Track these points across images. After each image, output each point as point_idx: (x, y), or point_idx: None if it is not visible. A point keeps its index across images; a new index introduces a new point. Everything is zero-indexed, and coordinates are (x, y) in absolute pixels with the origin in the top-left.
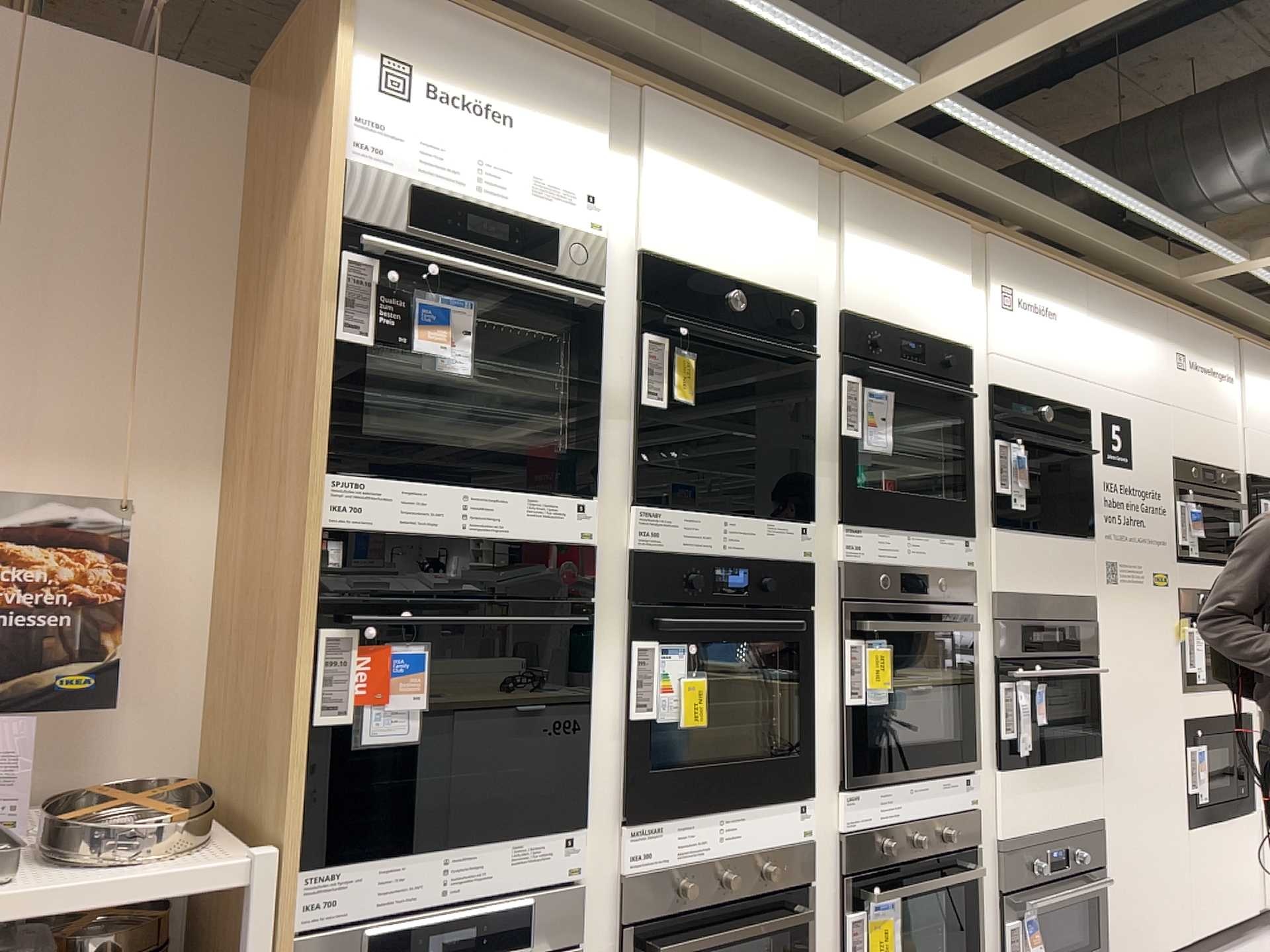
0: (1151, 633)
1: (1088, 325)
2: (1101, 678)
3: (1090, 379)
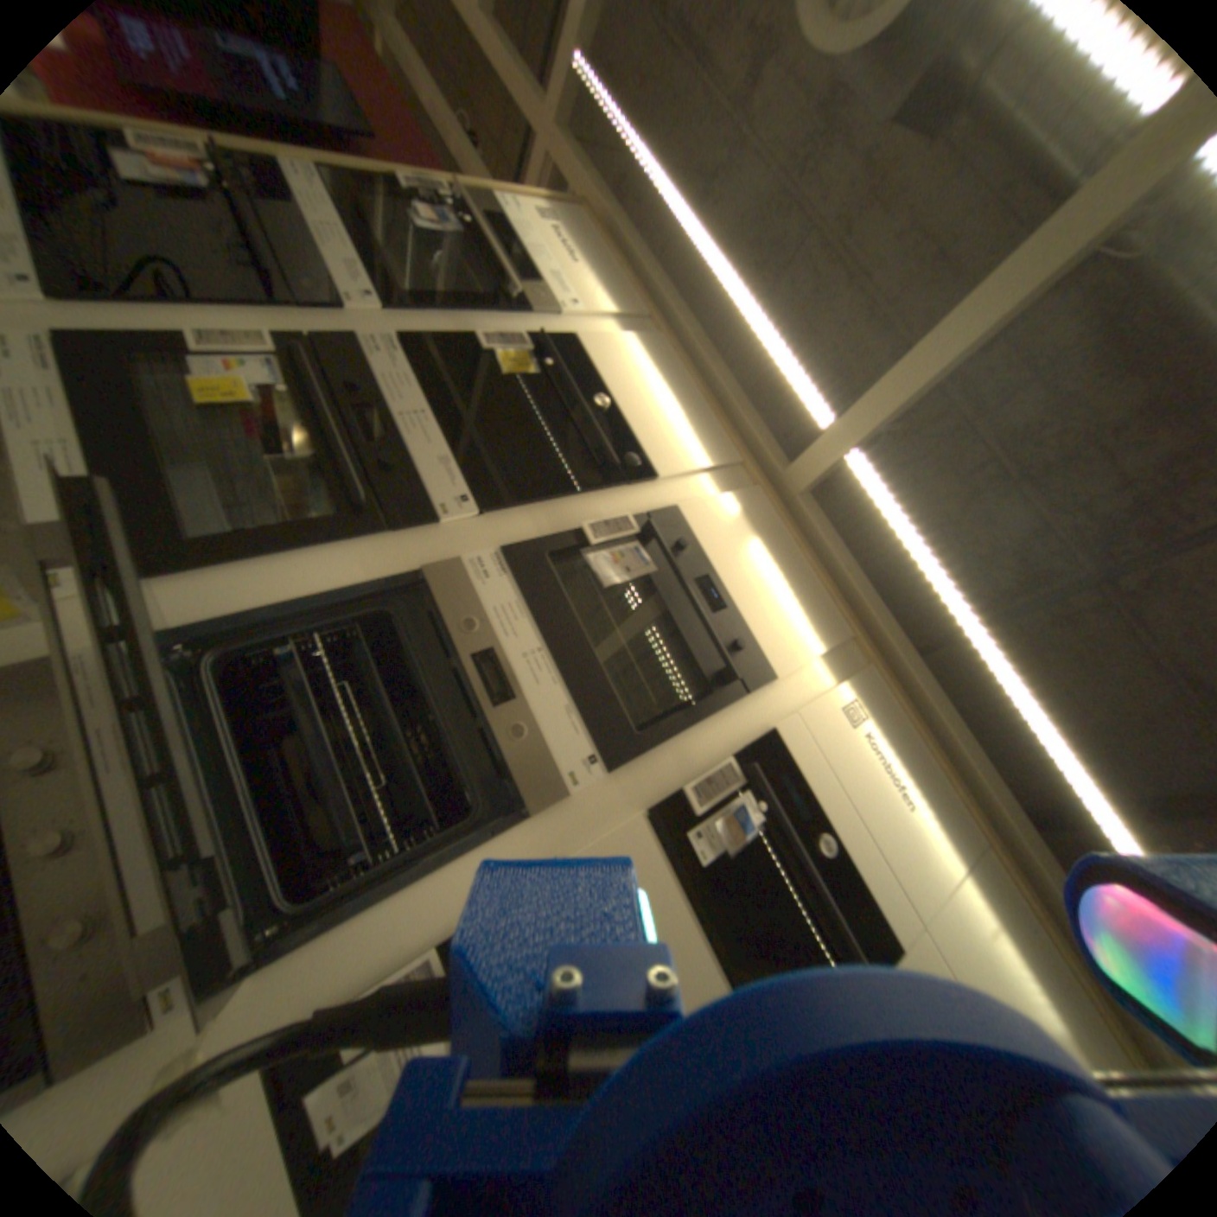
0: None
1: (966, 888)
2: None
3: (932, 934)
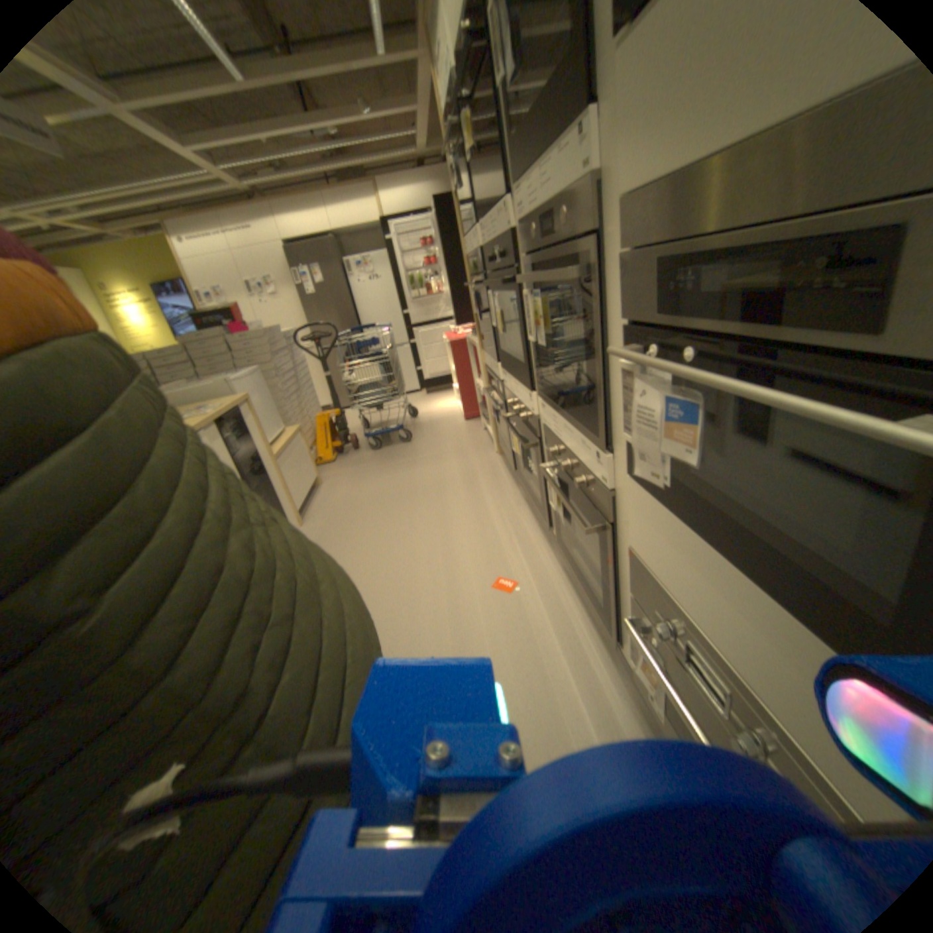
0: None
1: None
2: None
3: None
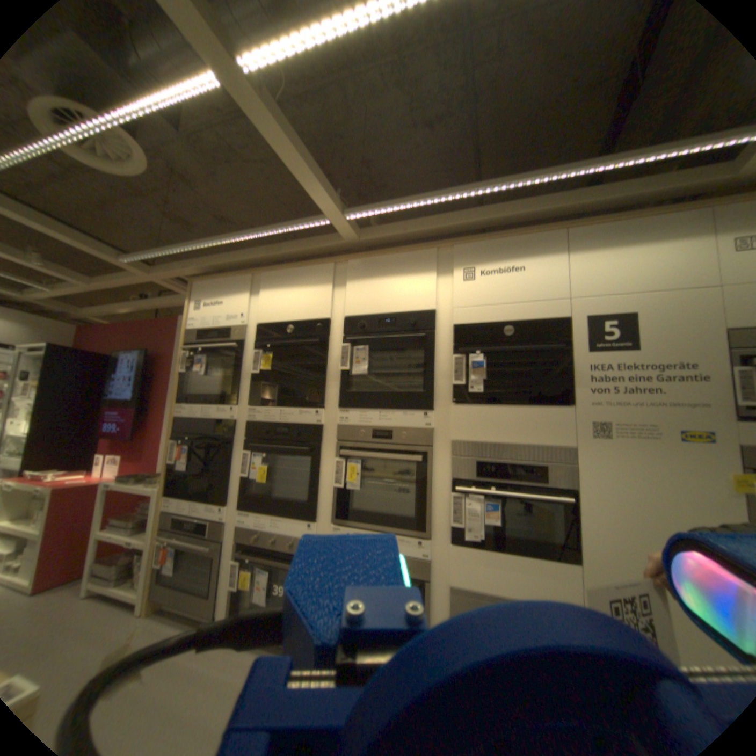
0: (680, 481)
1: (571, 258)
2: (584, 507)
3: (573, 294)
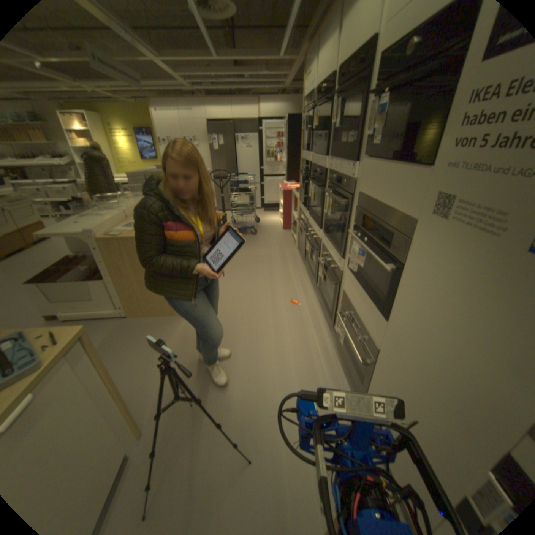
0: (489, 307)
1: None
2: (401, 283)
3: None
